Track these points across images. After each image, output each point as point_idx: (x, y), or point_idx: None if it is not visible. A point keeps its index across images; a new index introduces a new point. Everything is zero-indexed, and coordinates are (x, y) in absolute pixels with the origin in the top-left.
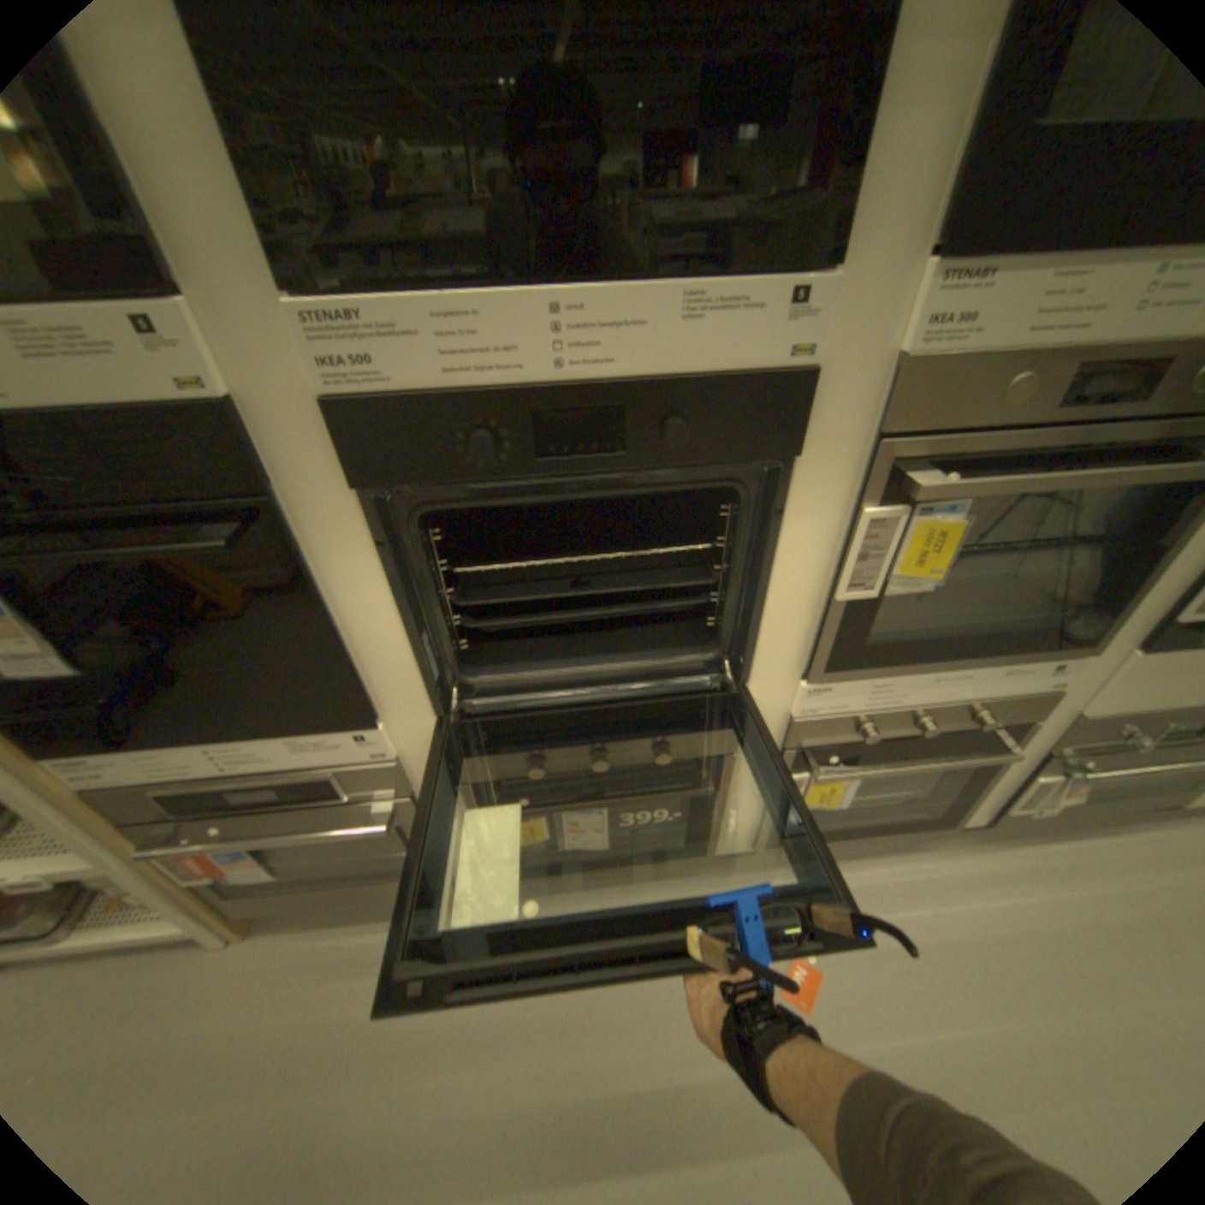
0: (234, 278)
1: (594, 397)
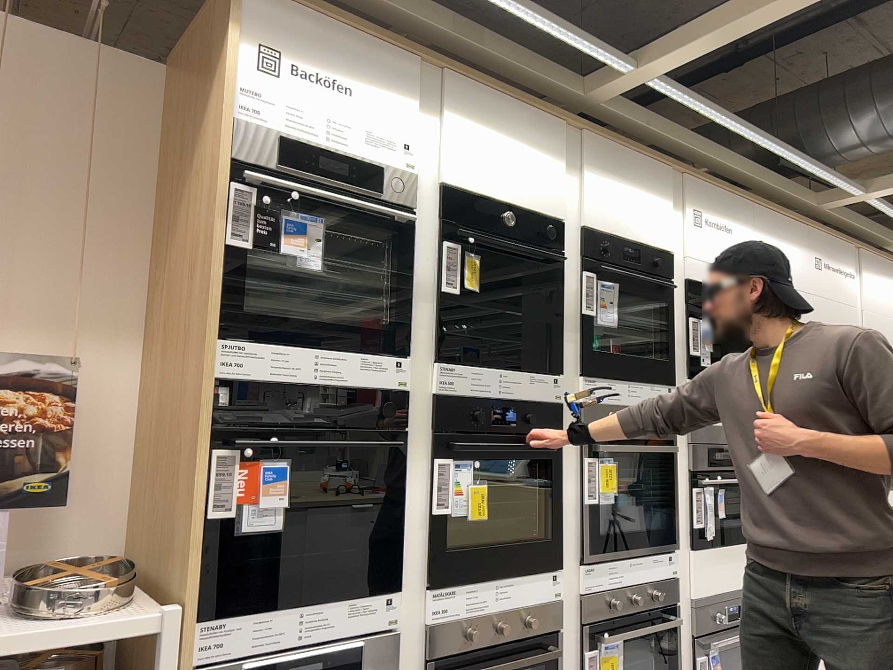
0: (423, 356)
1: (506, 401)
